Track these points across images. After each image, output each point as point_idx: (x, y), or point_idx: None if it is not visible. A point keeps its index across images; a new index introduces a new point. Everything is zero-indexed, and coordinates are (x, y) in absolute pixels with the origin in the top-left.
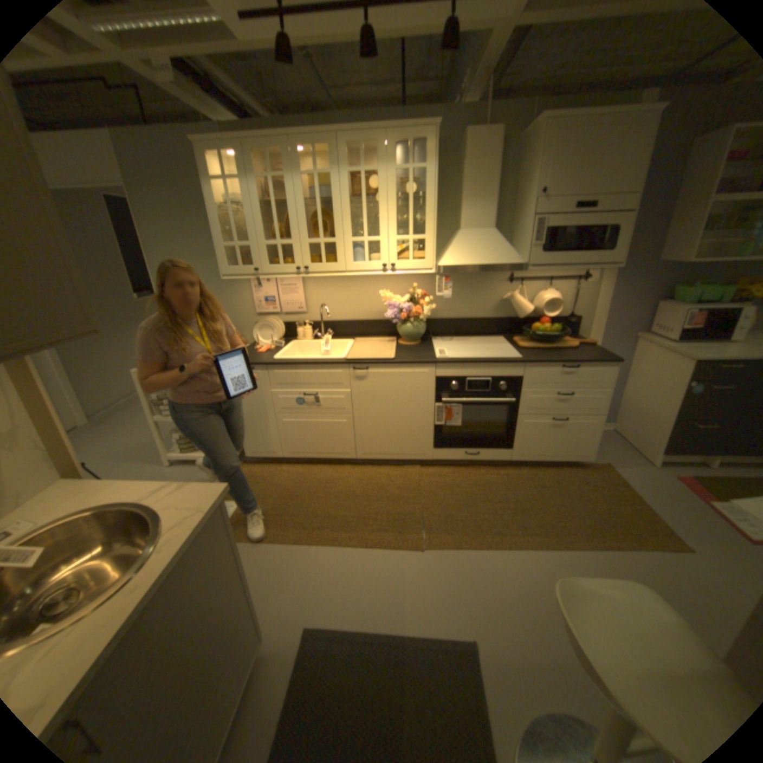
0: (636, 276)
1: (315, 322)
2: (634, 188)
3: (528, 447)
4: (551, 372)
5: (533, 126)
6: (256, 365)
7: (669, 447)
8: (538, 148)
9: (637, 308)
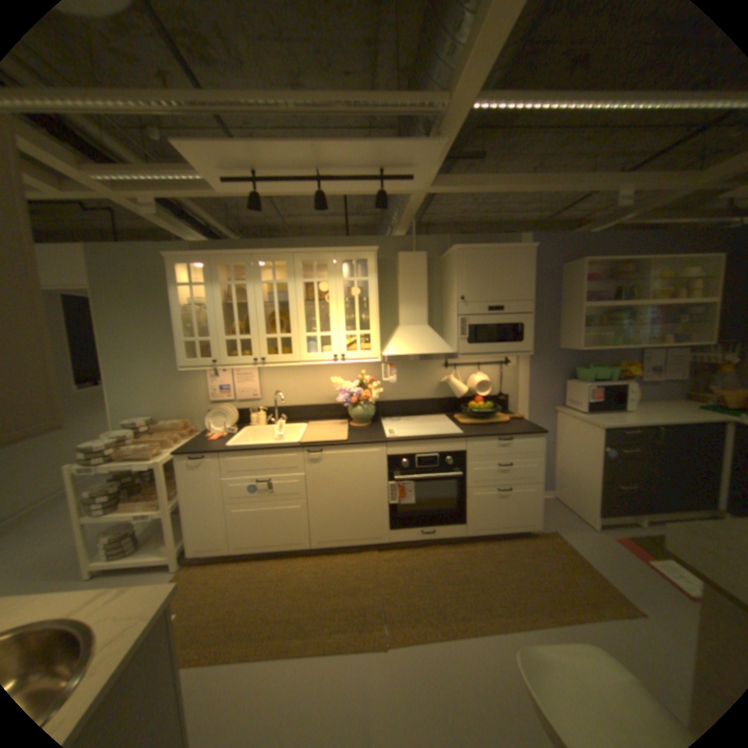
0: (545, 361)
1: (269, 407)
2: (528, 297)
3: (481, 521)
4: (490, 446)
5: (448, 254)
6: (208, 453)
7: (602, 510)
8: (453, 268)
9: (551, 387)
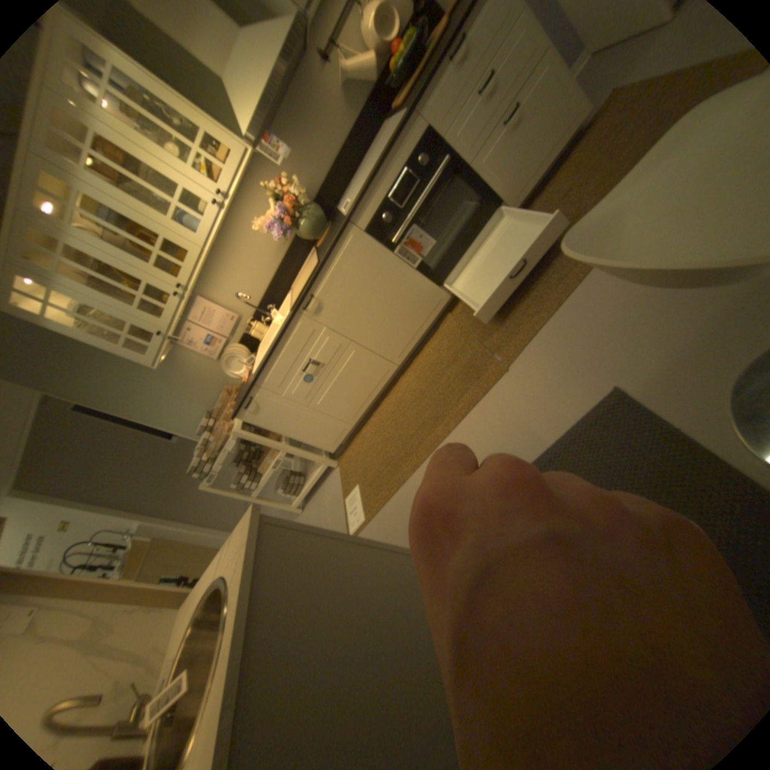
0: None
1: (254, 313)
2: None
3: (515, 179)
4: (447, 81)
5: None
6: (249, 392)
7: None
8: None
9: None
